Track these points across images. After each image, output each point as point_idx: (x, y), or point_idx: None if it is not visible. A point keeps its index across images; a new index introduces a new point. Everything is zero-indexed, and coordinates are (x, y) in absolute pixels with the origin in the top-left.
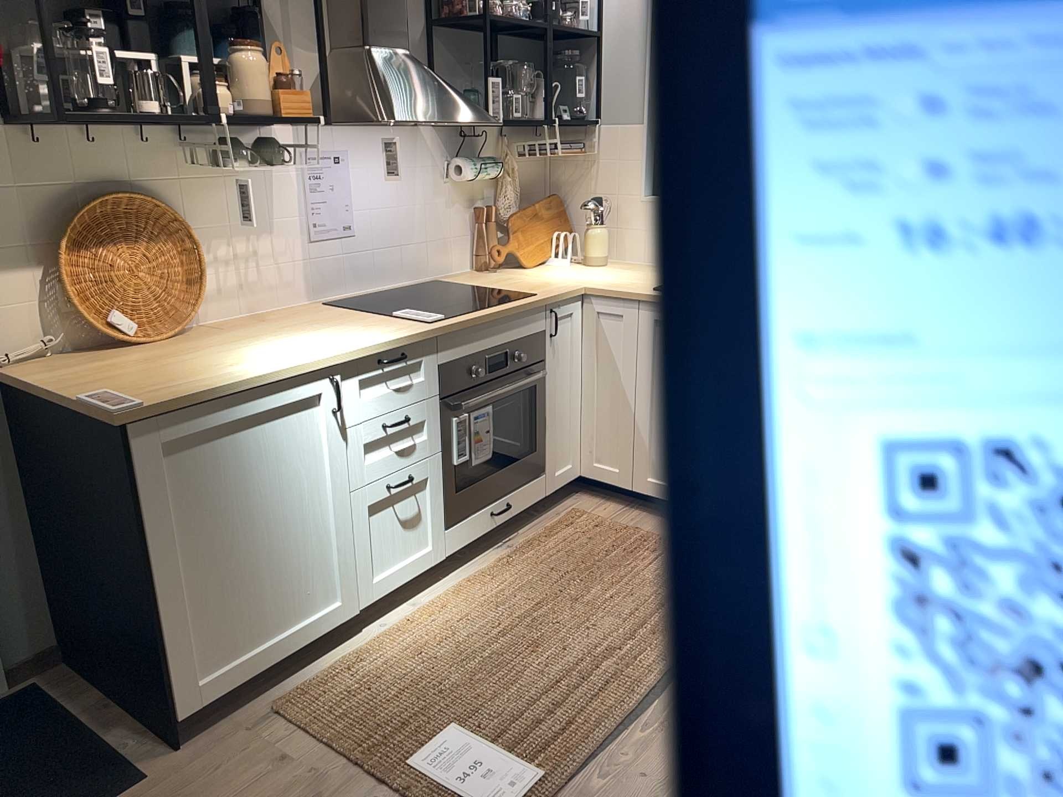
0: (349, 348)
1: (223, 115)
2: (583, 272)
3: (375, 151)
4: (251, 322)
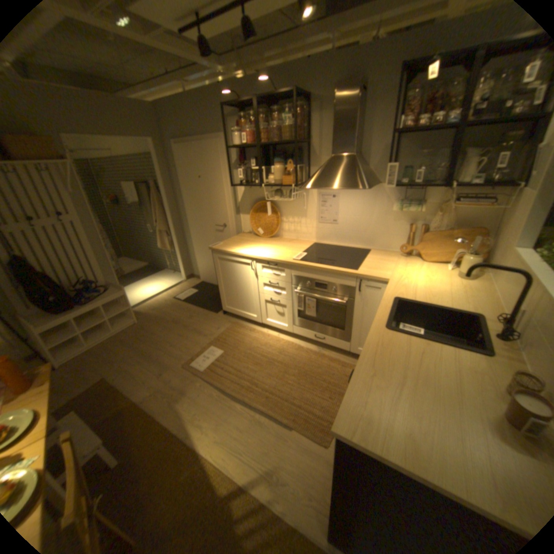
0: (259, 255)
1: (269, 183)
2: (433, 275)
3: (352, 193)
4: (288, 240)
